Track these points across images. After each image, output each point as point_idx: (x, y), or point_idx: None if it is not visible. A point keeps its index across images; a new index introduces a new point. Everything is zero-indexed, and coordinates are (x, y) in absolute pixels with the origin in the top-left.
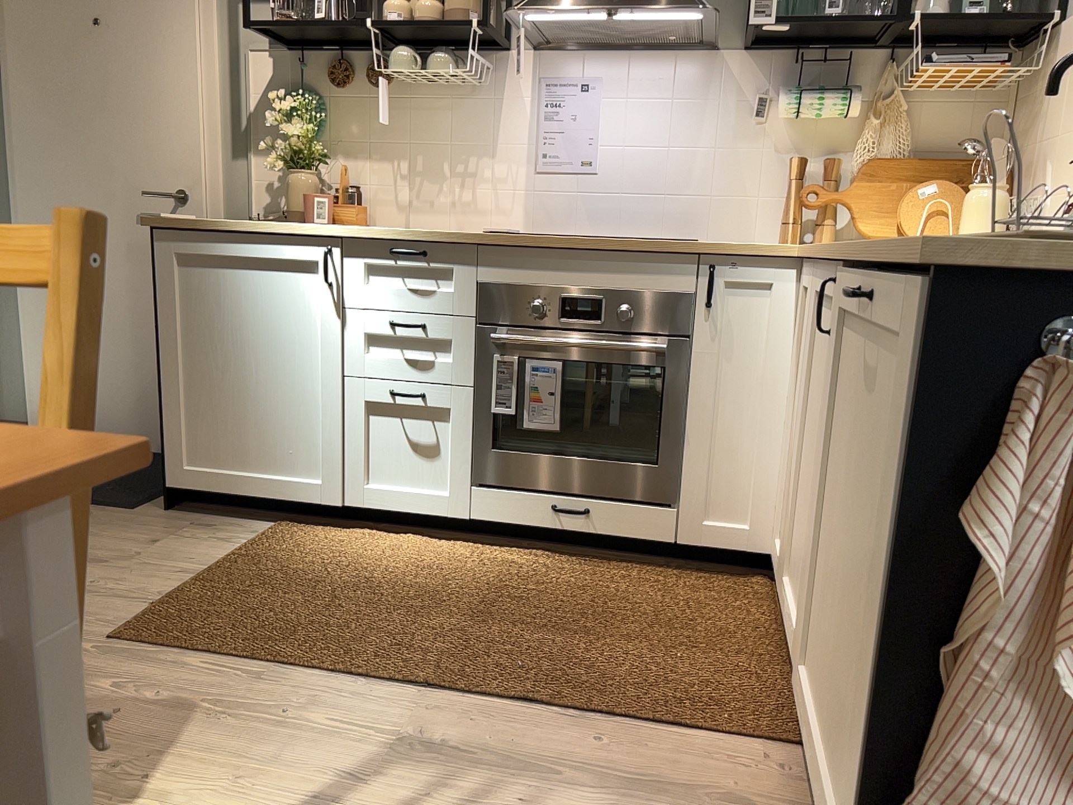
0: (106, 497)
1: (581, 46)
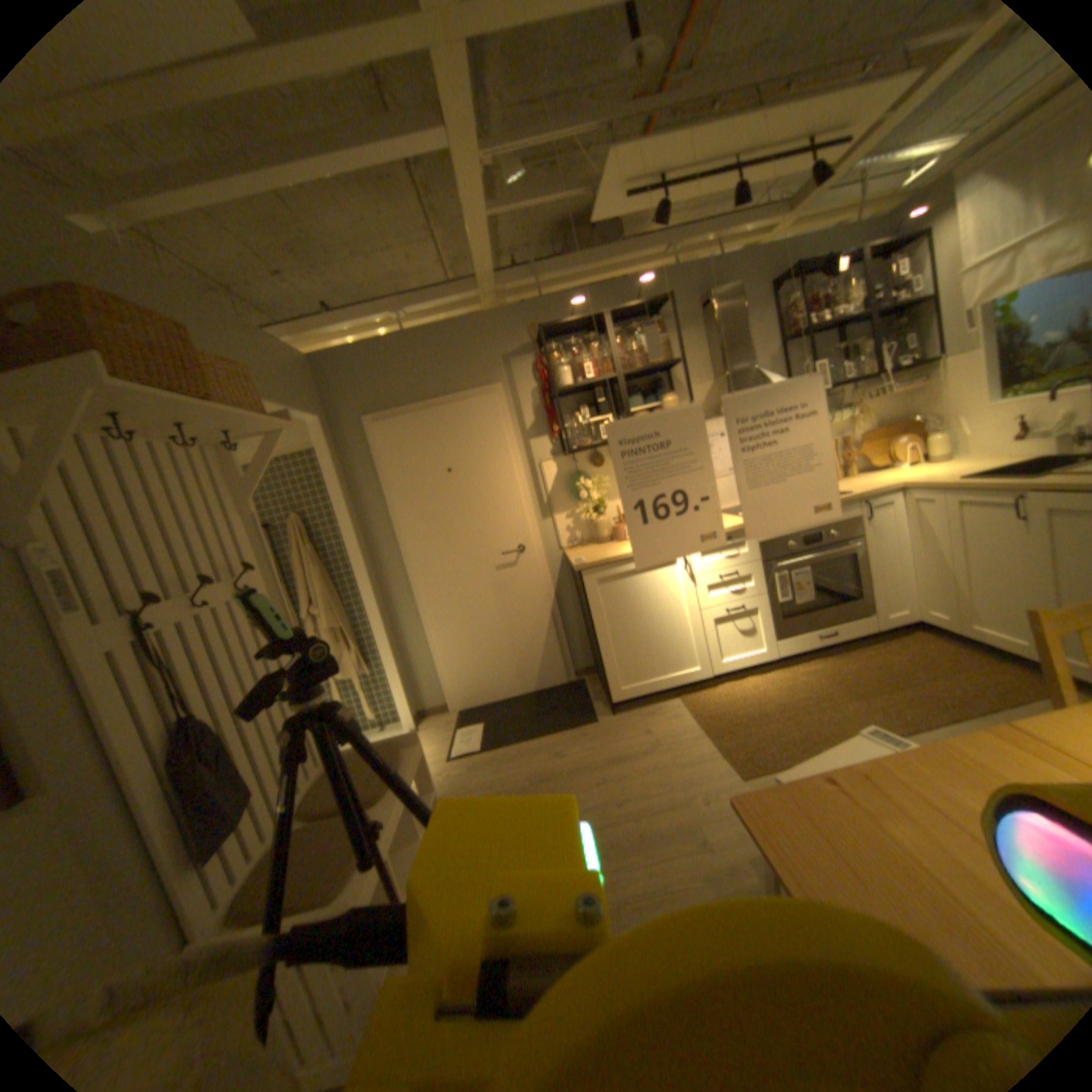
0: (570, 719)
1: (718, 414)
